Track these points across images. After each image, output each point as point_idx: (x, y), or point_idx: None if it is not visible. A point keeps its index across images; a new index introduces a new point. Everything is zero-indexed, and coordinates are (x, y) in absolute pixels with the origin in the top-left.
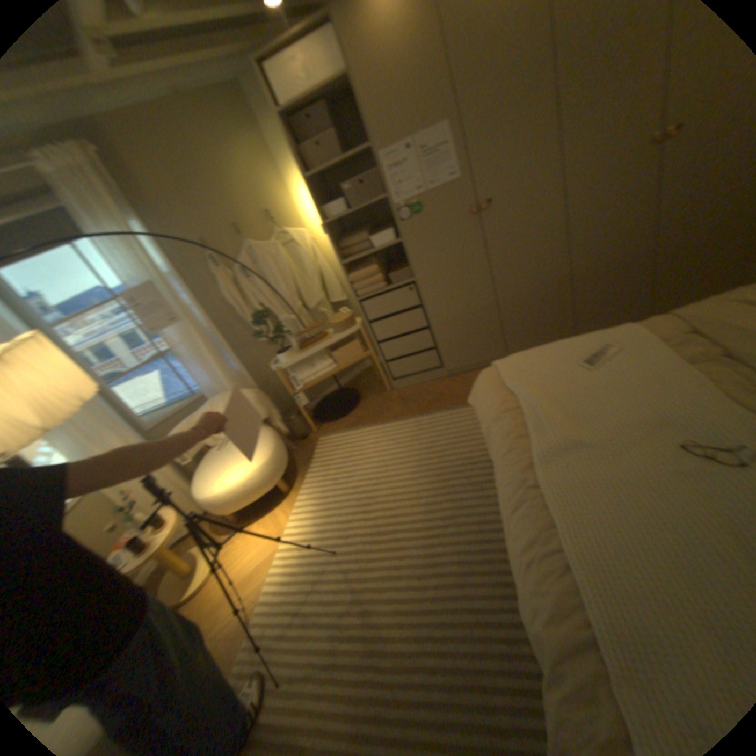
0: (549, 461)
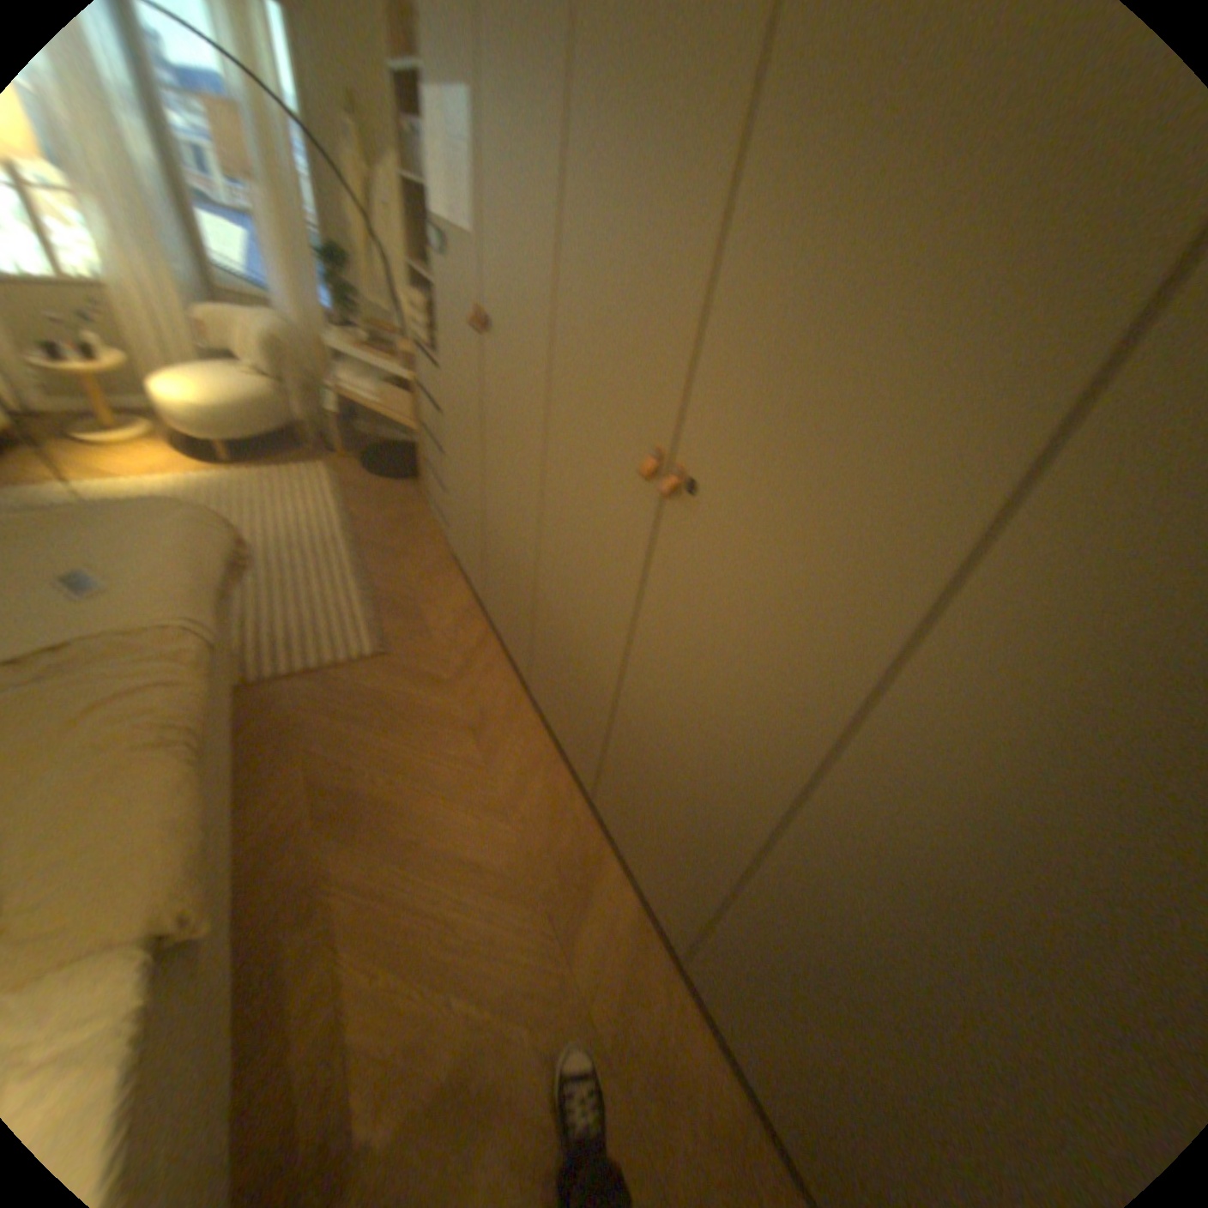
0: None
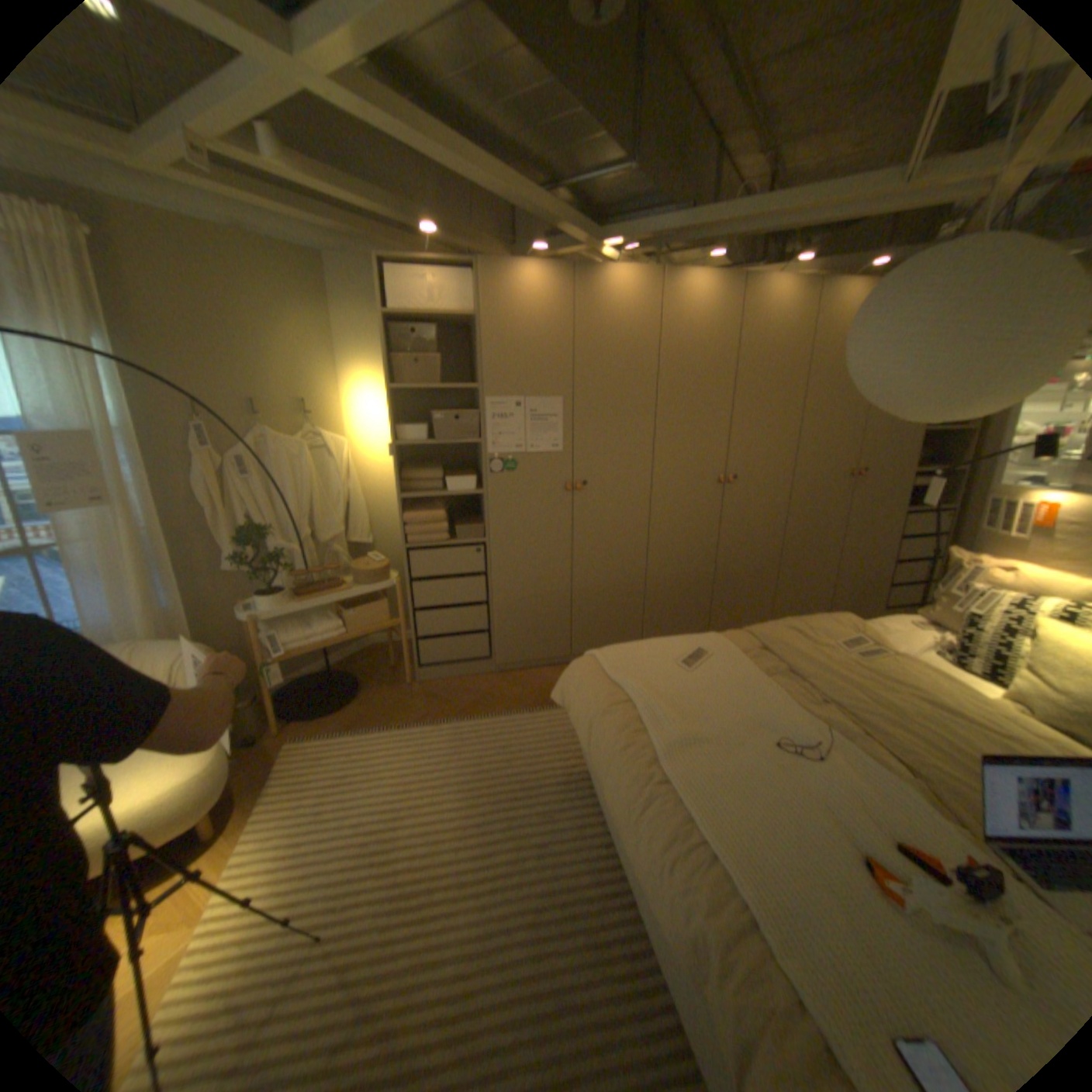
0: (673, 756)
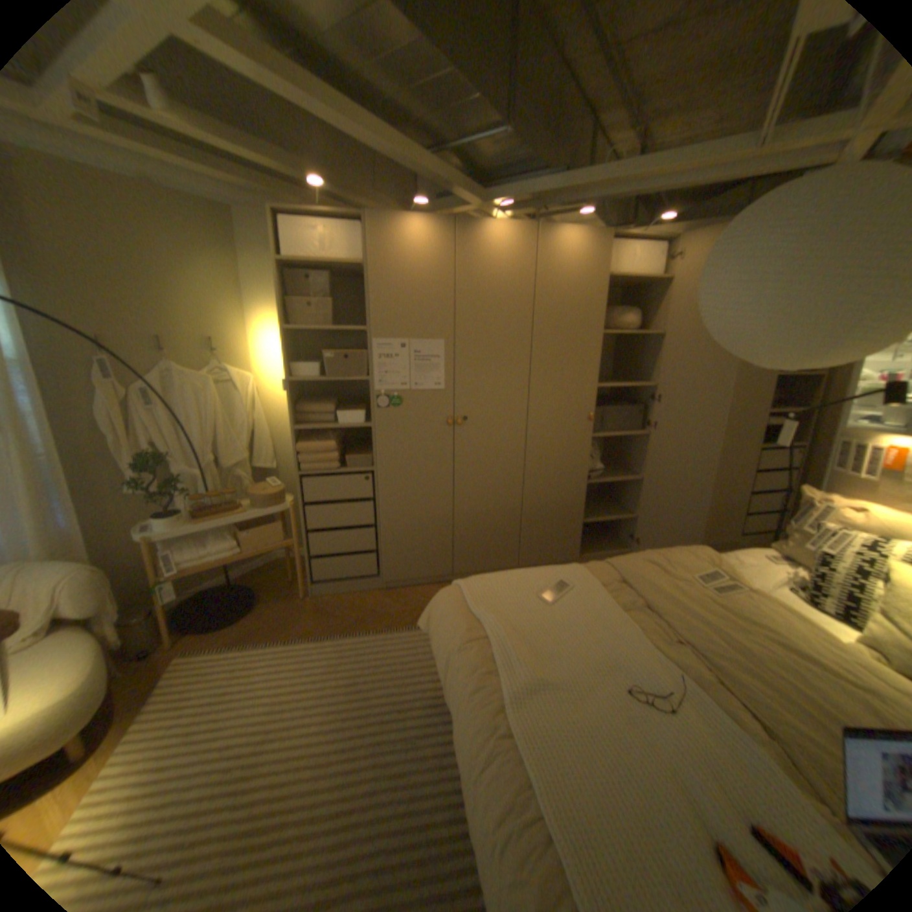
0: (521, 705)
